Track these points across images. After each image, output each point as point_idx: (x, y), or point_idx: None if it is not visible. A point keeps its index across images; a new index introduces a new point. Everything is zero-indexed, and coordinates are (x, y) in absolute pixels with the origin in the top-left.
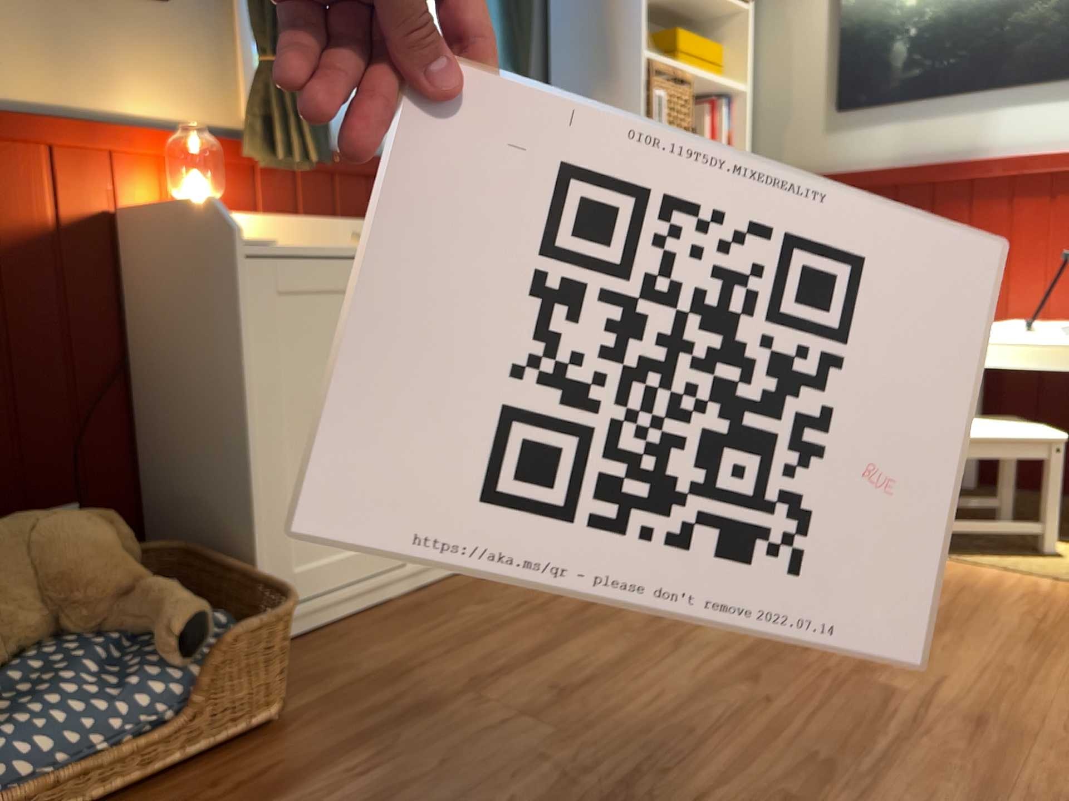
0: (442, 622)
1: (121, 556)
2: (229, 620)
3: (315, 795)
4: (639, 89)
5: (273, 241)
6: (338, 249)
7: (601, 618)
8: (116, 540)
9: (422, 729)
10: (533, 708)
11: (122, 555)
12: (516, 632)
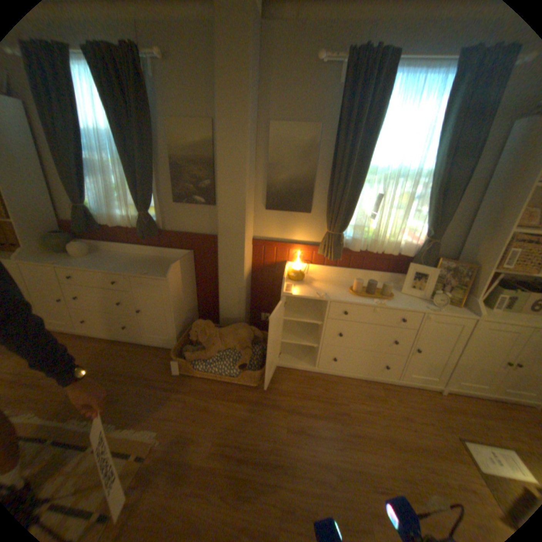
0: (310, 388)
1: (251, 339)
2: (258, 363)
3: (243, 409)
4: (503, 246)
5: (292, 292)
6: (315, 293)
7: (341, 421)
8: (252, 336)
9: (270, 412)
10: (291, 429)
11: (250, 340)
12: (318, 406)
